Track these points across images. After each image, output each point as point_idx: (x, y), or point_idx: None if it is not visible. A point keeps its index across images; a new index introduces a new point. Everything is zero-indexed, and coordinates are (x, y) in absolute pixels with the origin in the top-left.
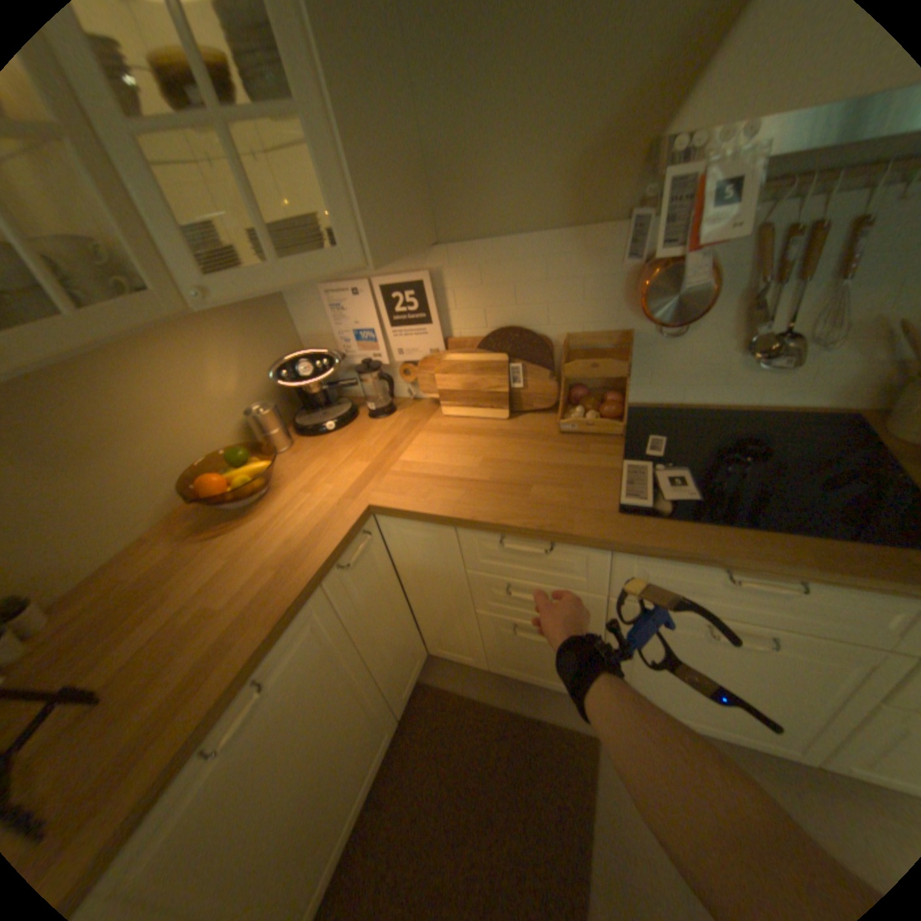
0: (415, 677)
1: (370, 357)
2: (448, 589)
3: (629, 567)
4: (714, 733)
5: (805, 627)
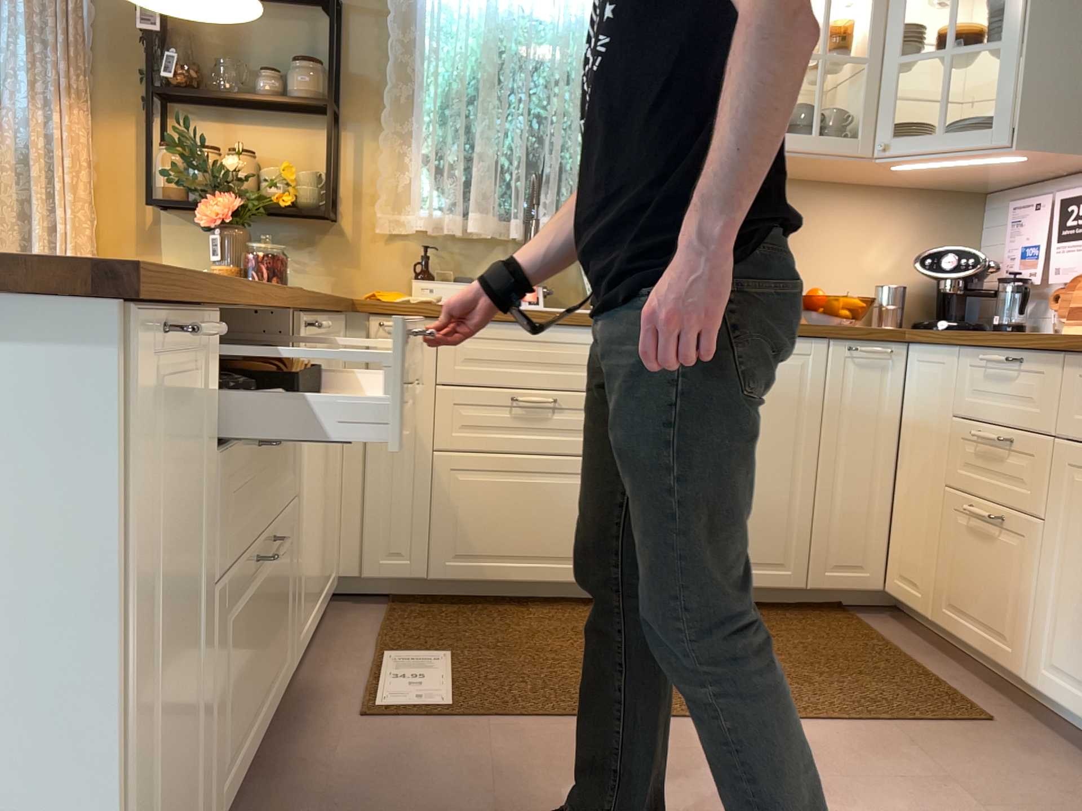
0: (854, 581)
1: (1027, 276)
2: (933, 454)
3: (1075, 384)
4: None
5: None
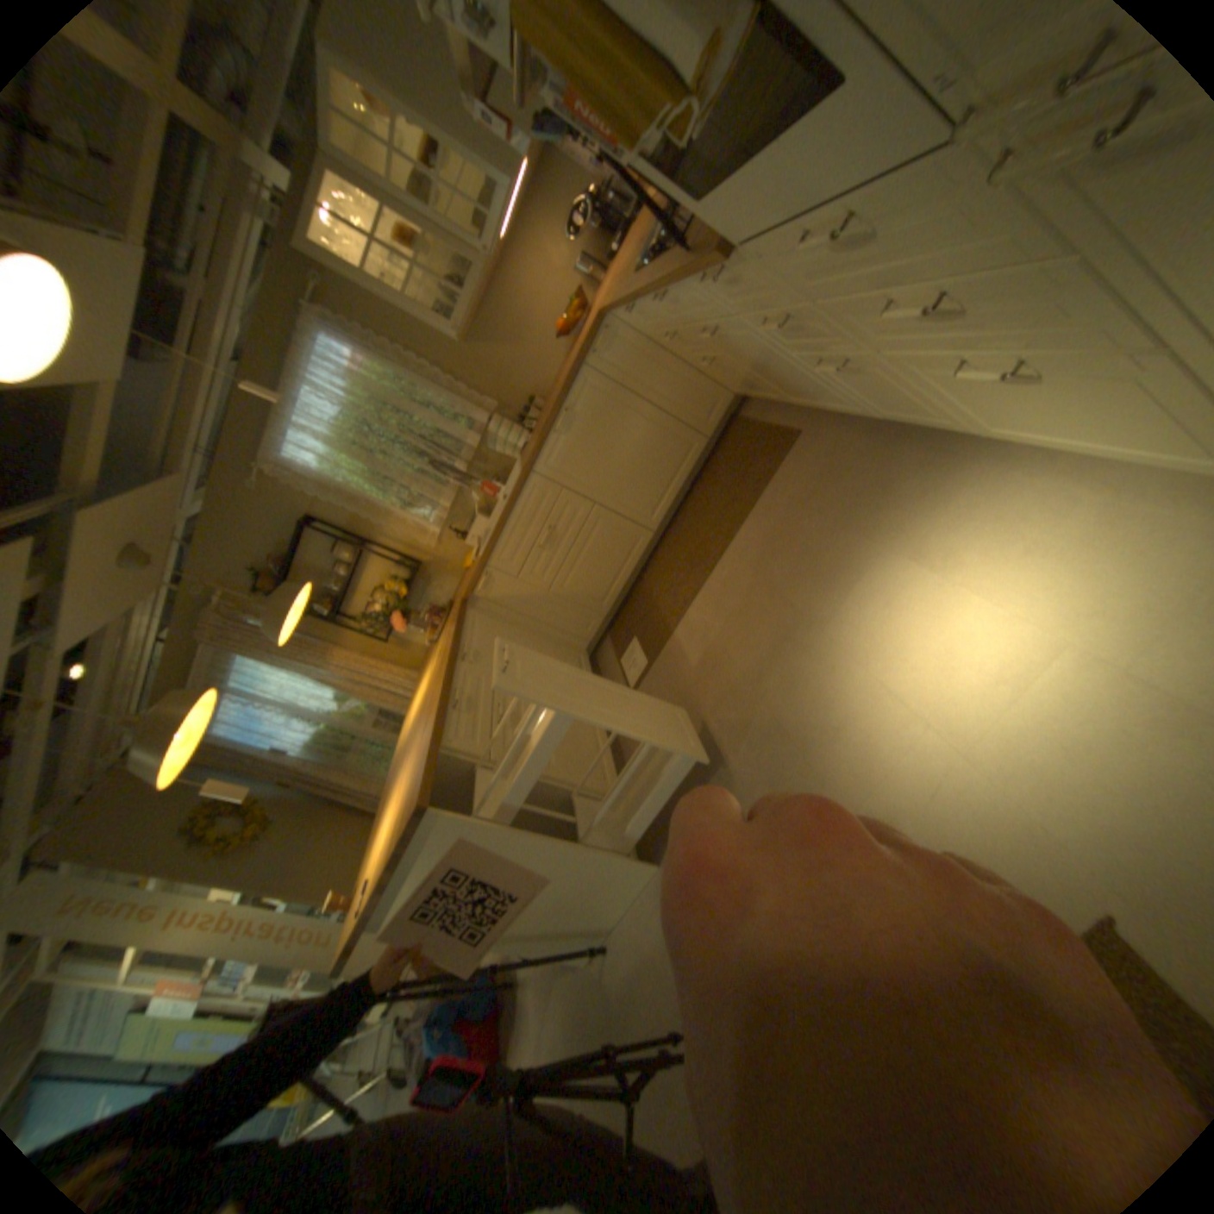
0: (722, 408)
1: (610, 171)
2: (673, 342)
3: (655, 303)
4: (833, 404)
5: (707, 311)
